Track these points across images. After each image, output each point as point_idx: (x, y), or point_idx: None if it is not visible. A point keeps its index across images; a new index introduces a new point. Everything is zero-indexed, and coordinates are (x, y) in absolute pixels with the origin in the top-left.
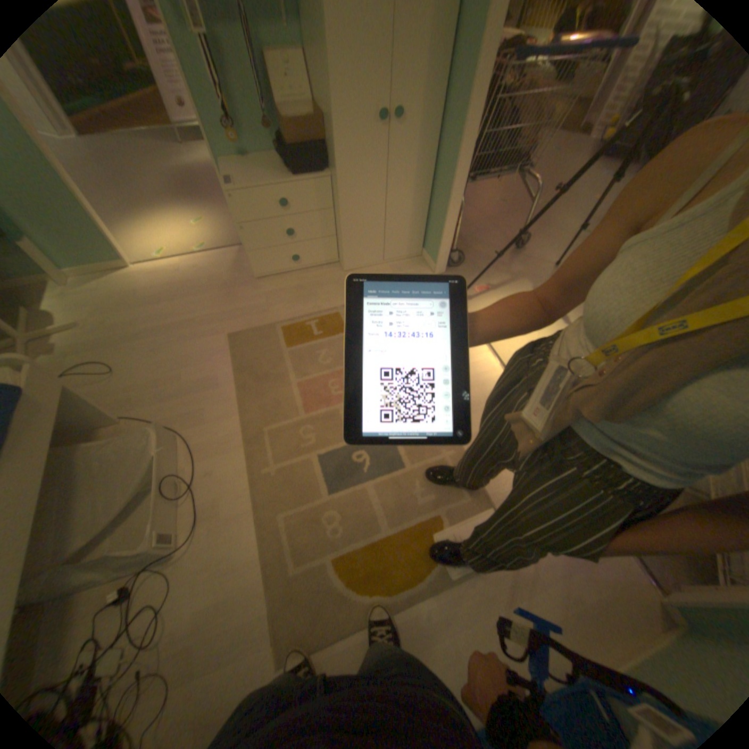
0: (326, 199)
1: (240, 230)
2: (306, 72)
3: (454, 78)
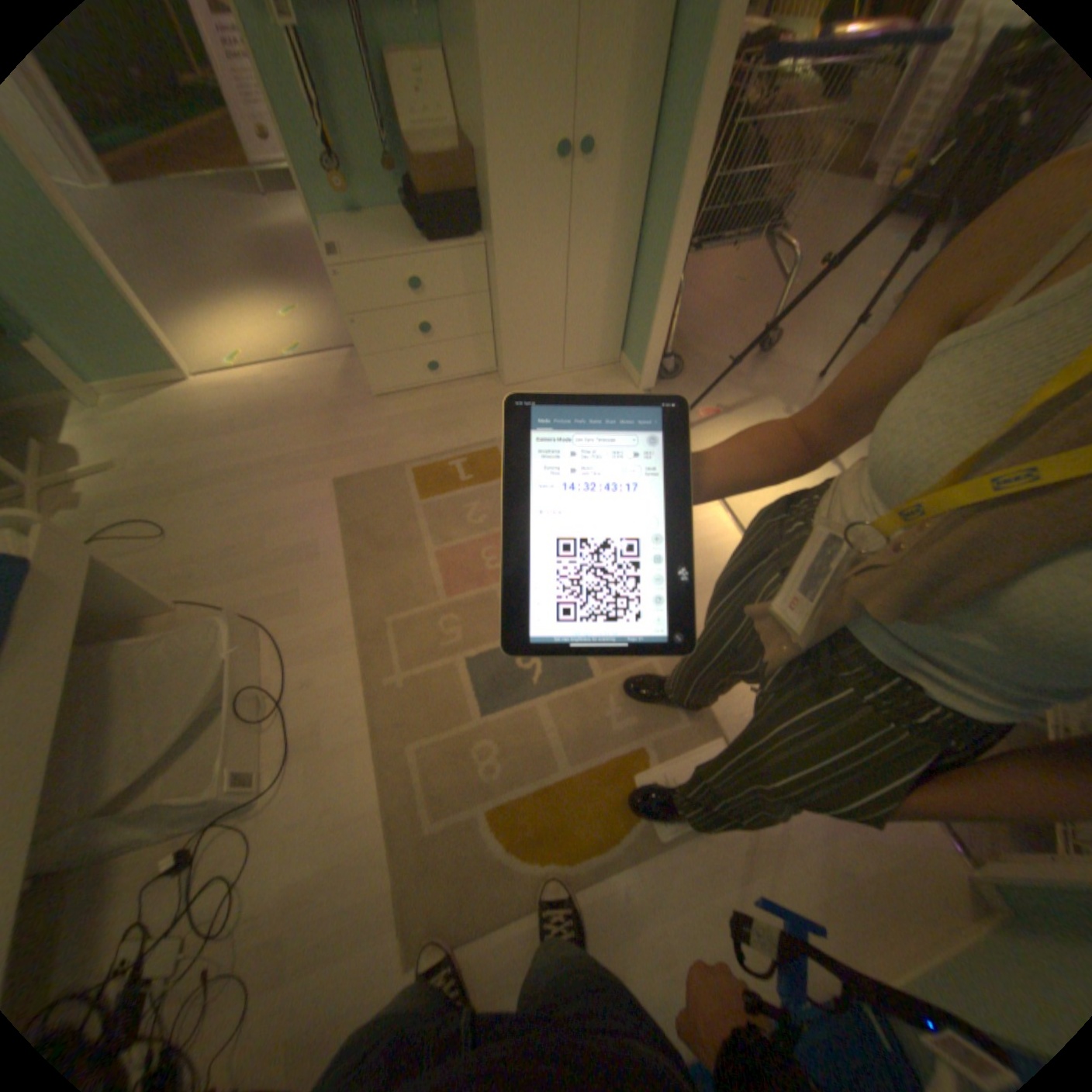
0: (478, 278)
1: (350, 325)
2: (448, 86)
3: (670, 93)
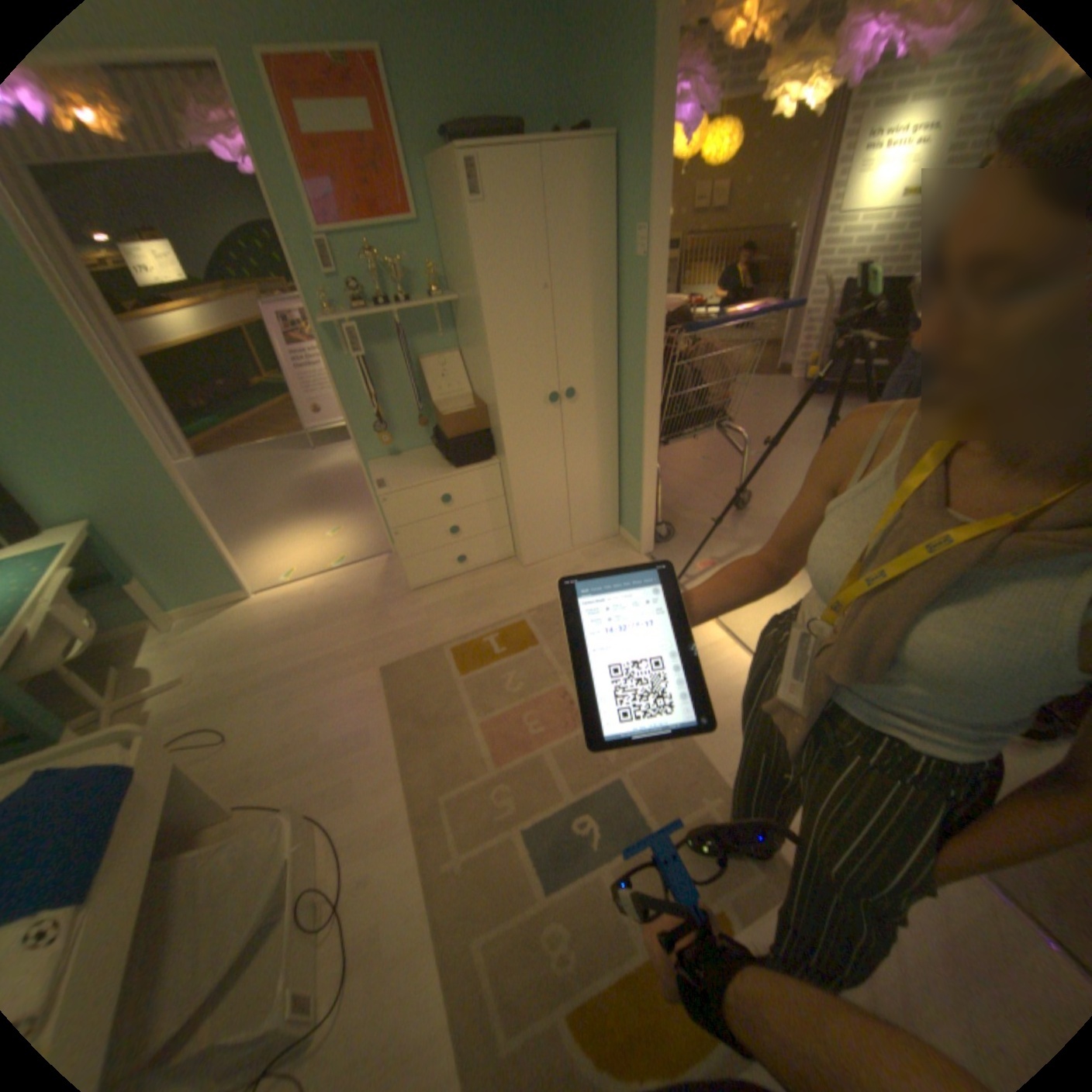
0: (496, 487)
1: (395, 535)
2: (465, 369)
3: (624, 355)
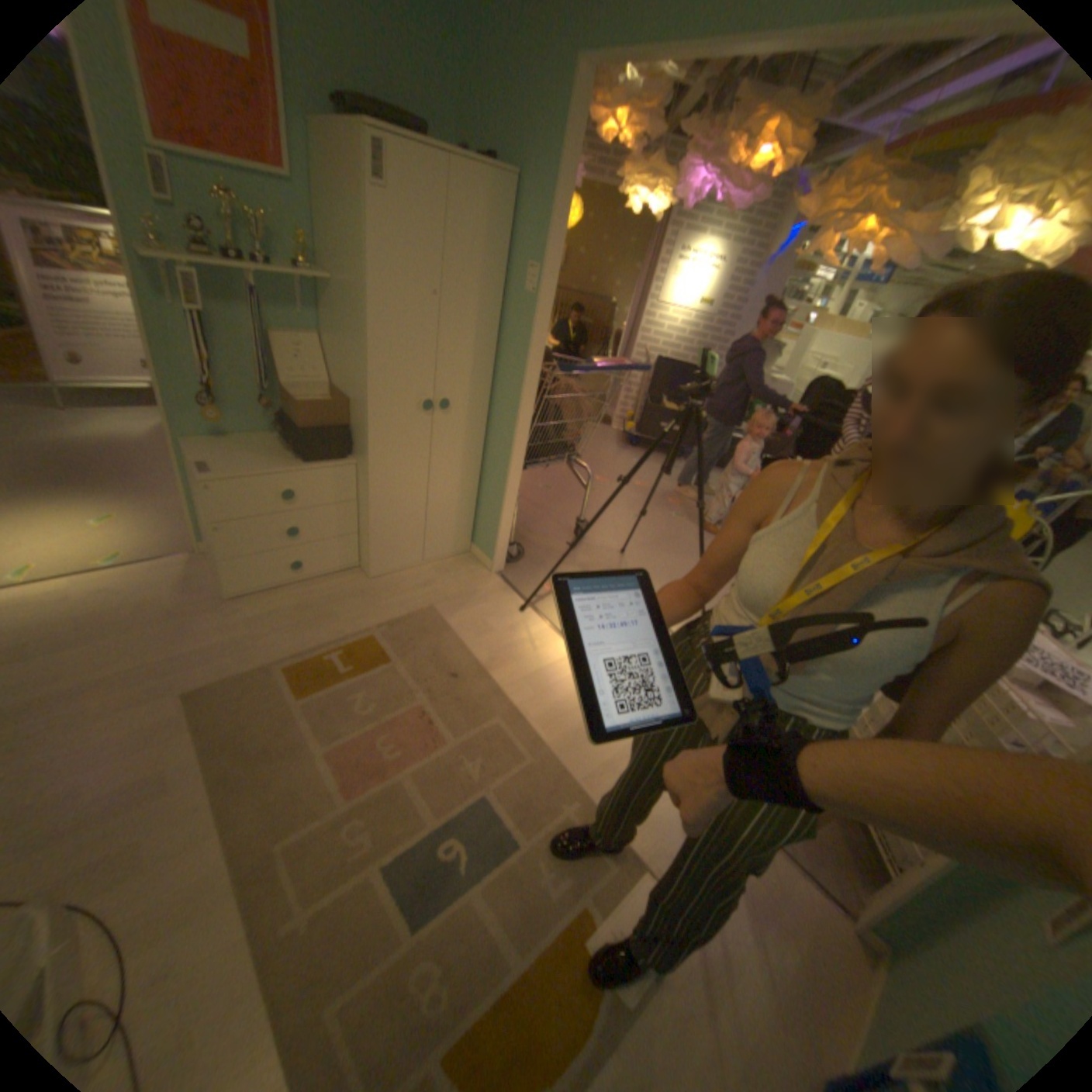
0: (348, 490)
1: (212, 532)
2: (323, 356)
3: (499, 379)
